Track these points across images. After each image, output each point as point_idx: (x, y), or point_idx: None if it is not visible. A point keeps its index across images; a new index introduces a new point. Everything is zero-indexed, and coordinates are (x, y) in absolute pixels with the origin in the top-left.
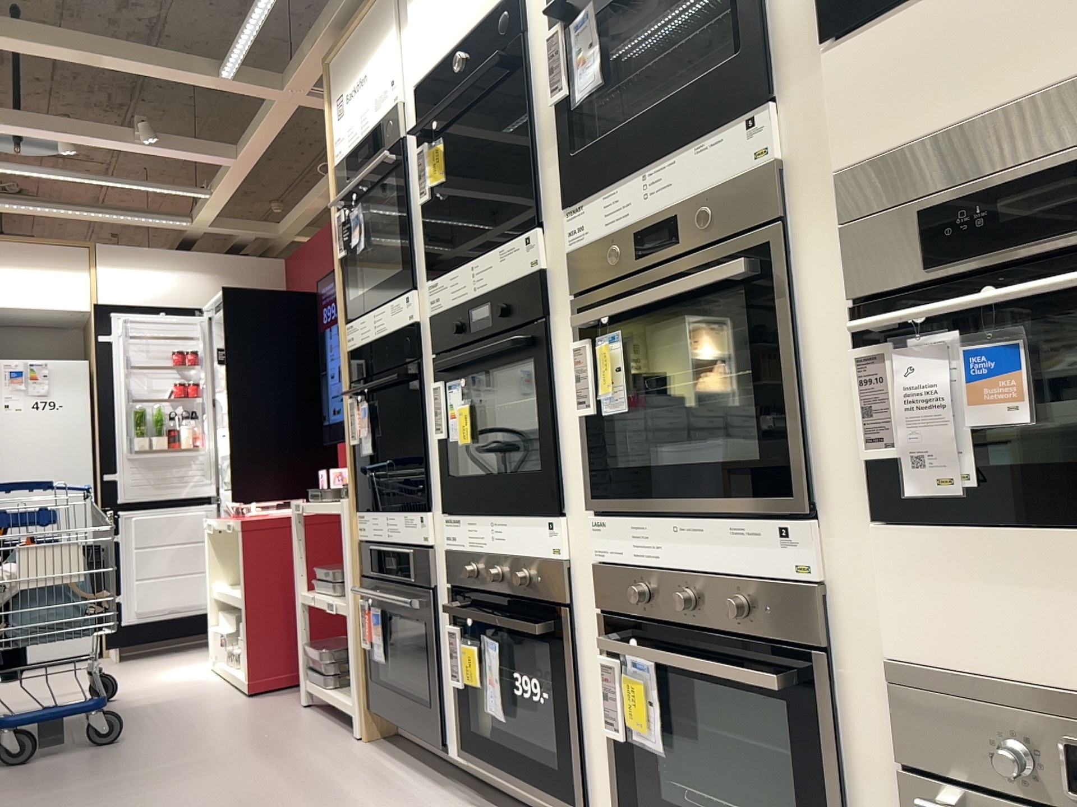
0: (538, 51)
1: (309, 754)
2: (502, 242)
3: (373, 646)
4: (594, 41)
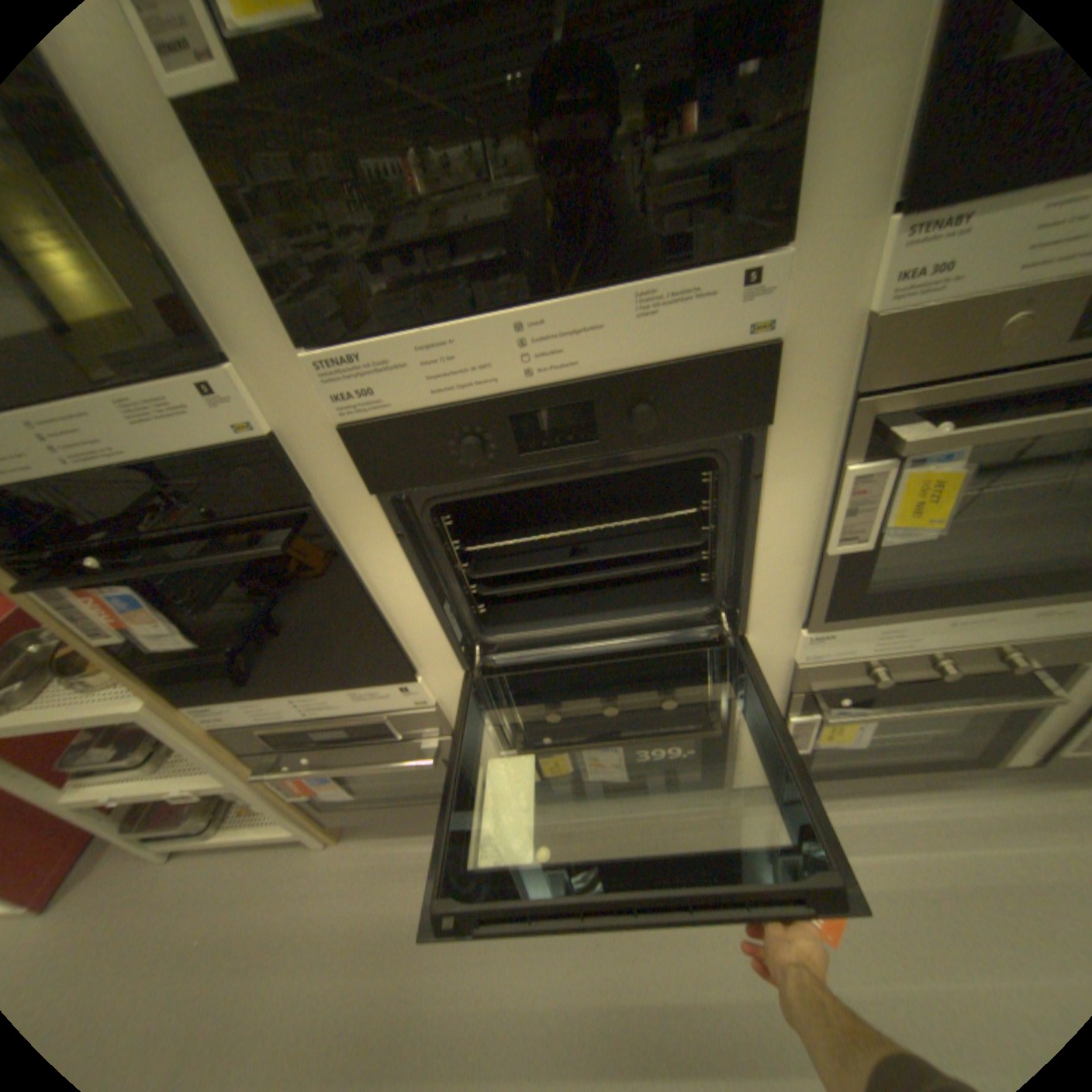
0: None
1: (302, 916)
2: (643, 267)
3: (310, 794)
4: None
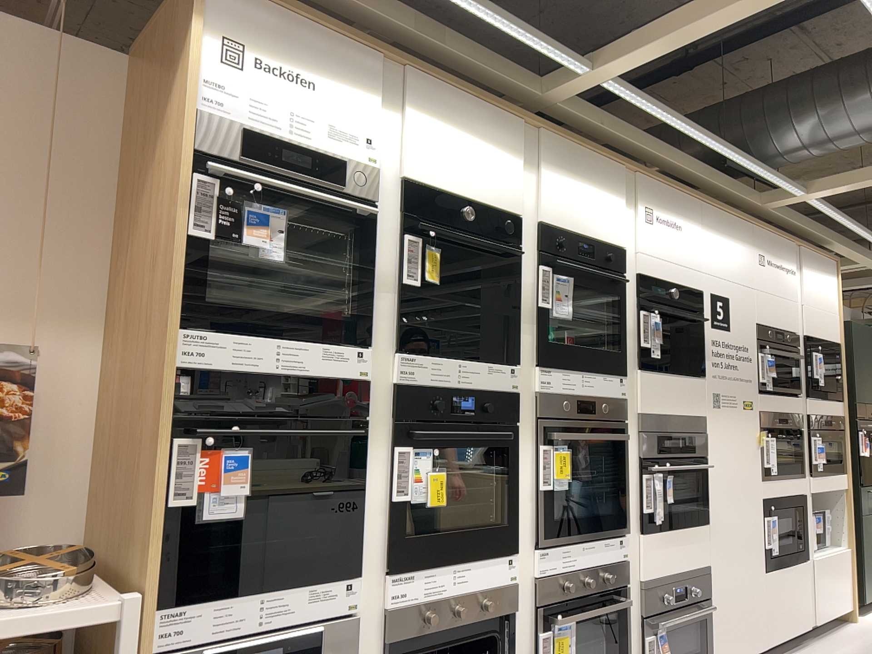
0: (526, 266)
1: None
2: (487, 359)
3: None
4: (567, 296)
